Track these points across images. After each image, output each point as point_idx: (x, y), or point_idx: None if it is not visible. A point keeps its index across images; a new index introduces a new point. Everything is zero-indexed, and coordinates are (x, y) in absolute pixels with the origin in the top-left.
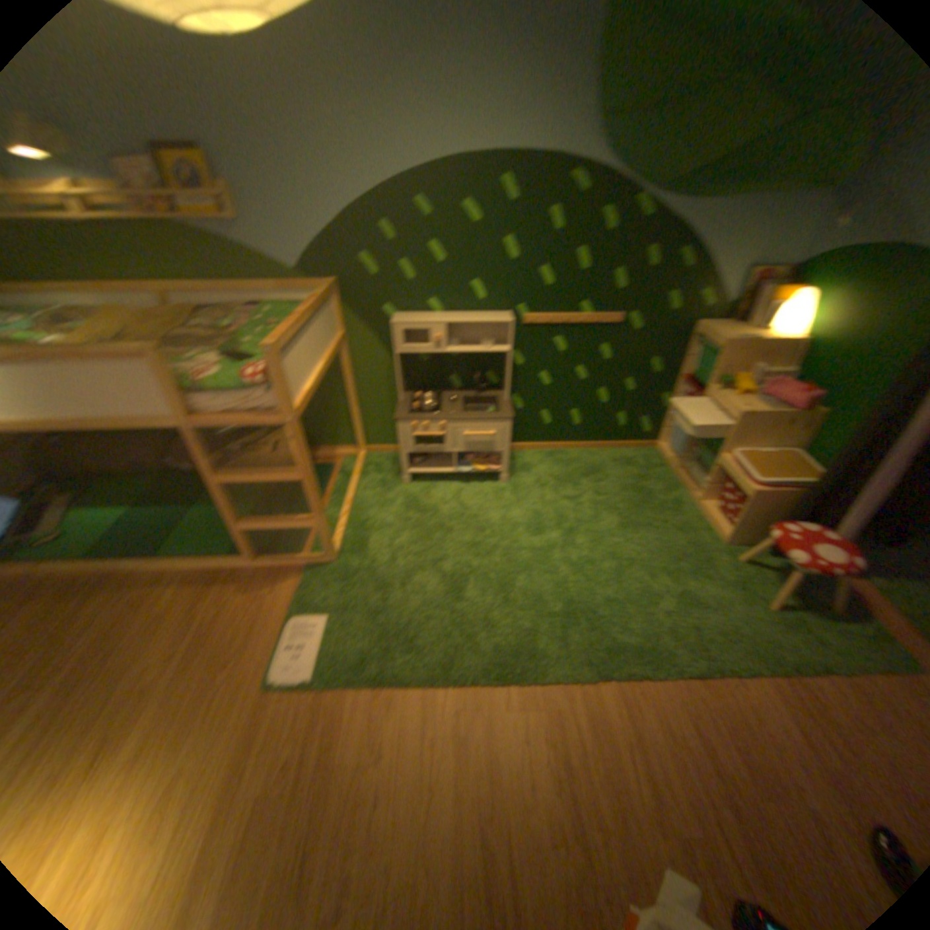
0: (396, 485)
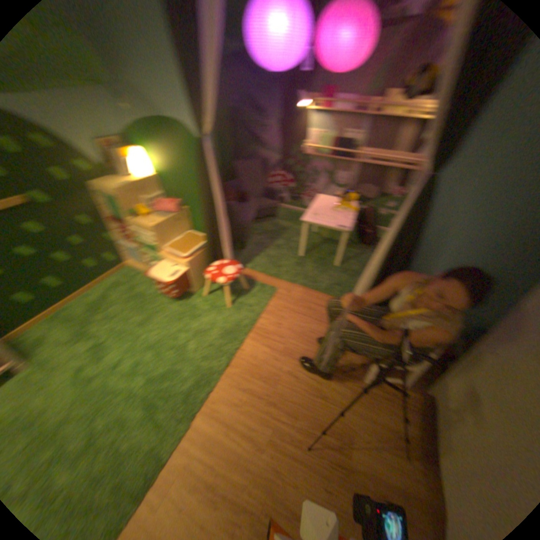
0: None
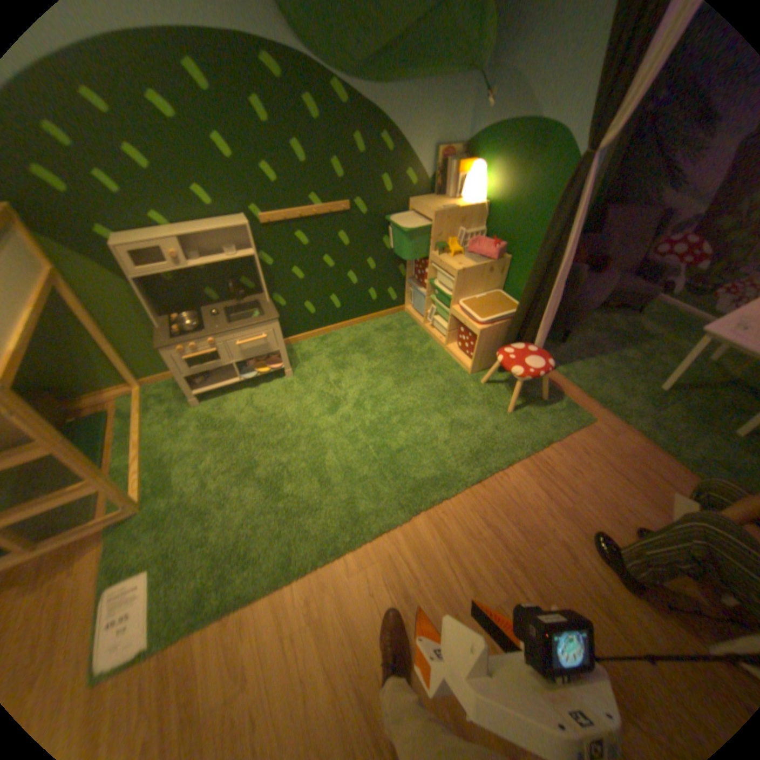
0: (183, 412)
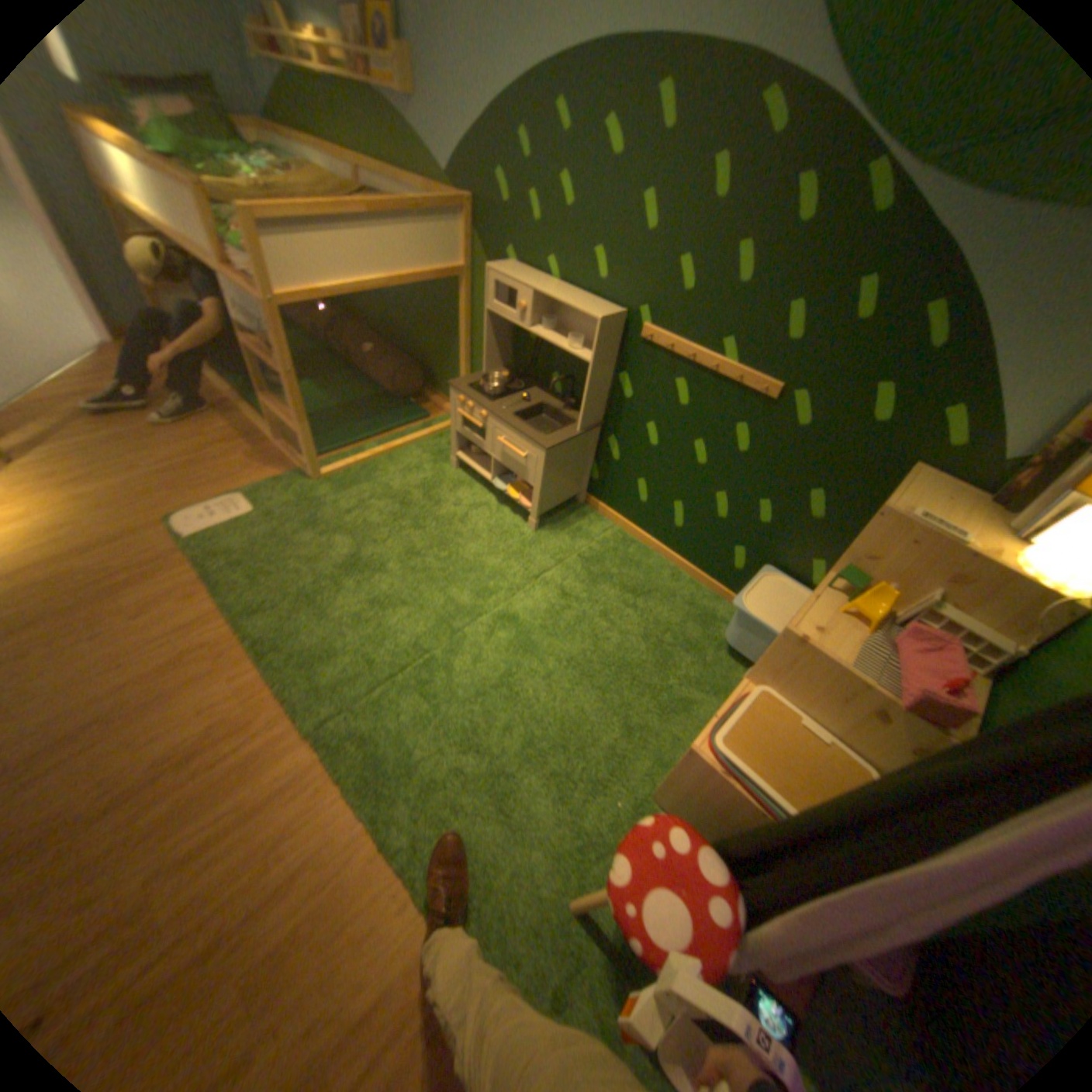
0: (443, 463)
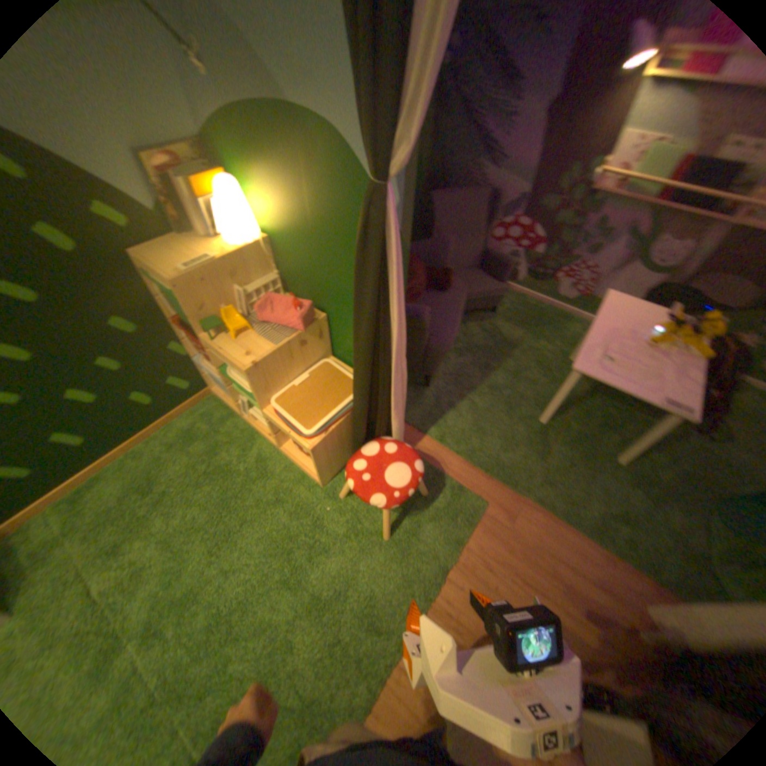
0: None
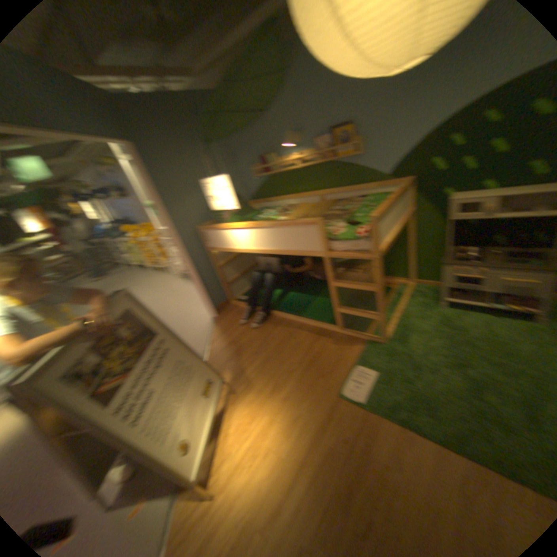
0: (434, 308)
